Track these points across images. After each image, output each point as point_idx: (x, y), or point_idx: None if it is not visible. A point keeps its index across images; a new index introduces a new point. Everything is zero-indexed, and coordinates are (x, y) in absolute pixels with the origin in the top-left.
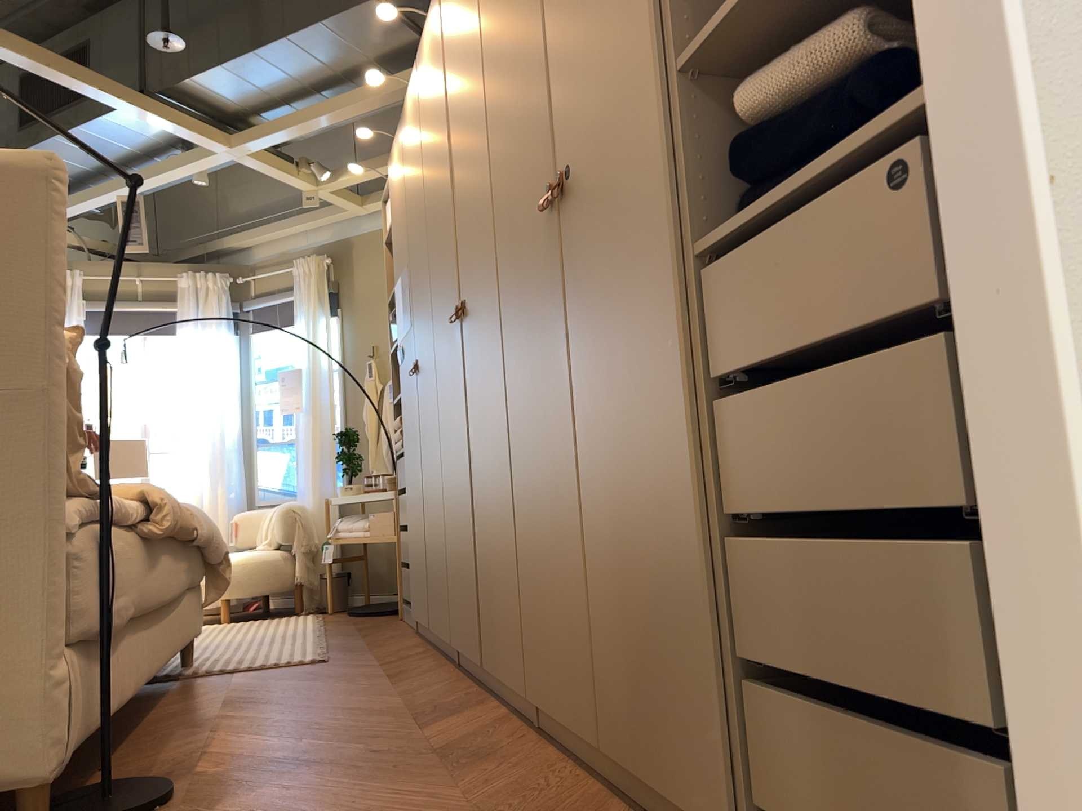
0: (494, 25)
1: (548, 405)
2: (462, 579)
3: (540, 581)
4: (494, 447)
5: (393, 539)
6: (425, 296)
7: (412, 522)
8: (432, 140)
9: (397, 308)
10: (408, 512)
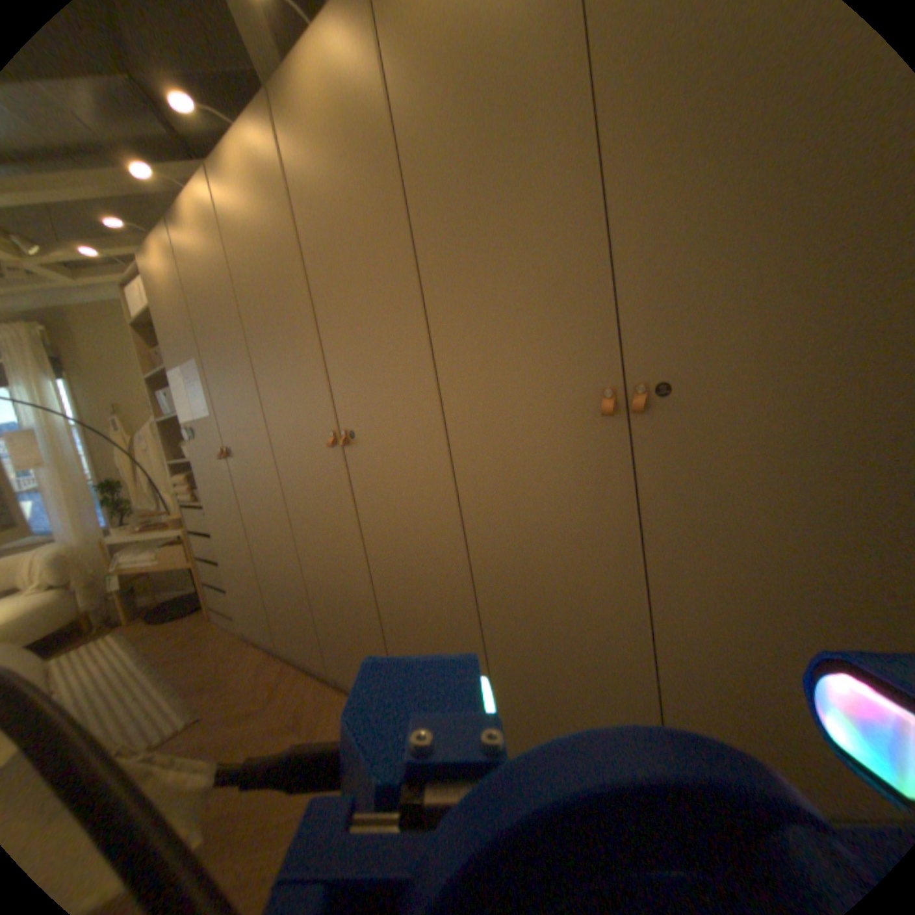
0: (421, 176)
1: (552, 574)
2: (342, 638)
3: (523, 694)
4: (416, 568)
5: (186, 565)
6: (240, 400)
7: (227, 566)
8: (248, 260)
9: (168, 389)
10: (210, 552)
